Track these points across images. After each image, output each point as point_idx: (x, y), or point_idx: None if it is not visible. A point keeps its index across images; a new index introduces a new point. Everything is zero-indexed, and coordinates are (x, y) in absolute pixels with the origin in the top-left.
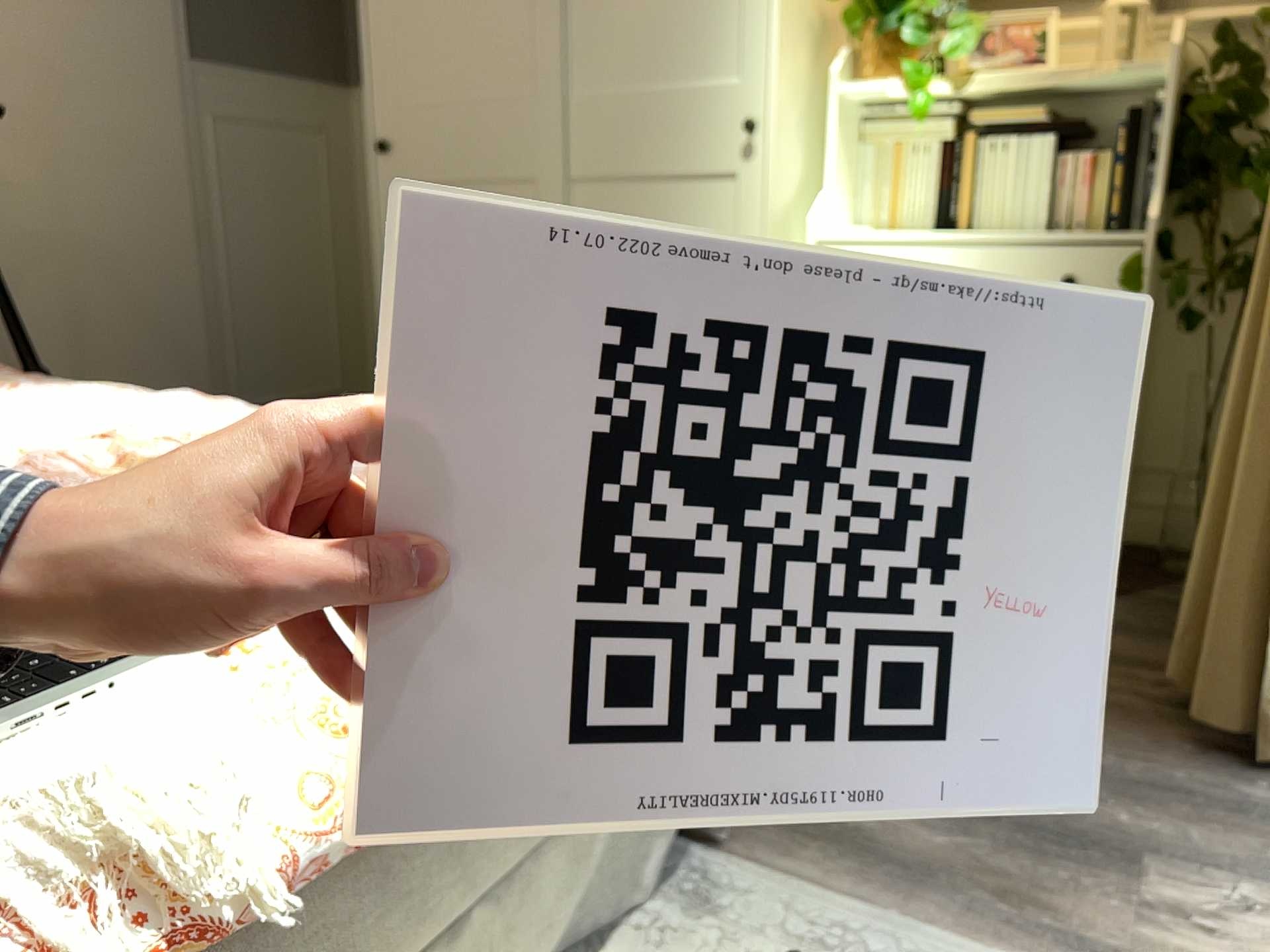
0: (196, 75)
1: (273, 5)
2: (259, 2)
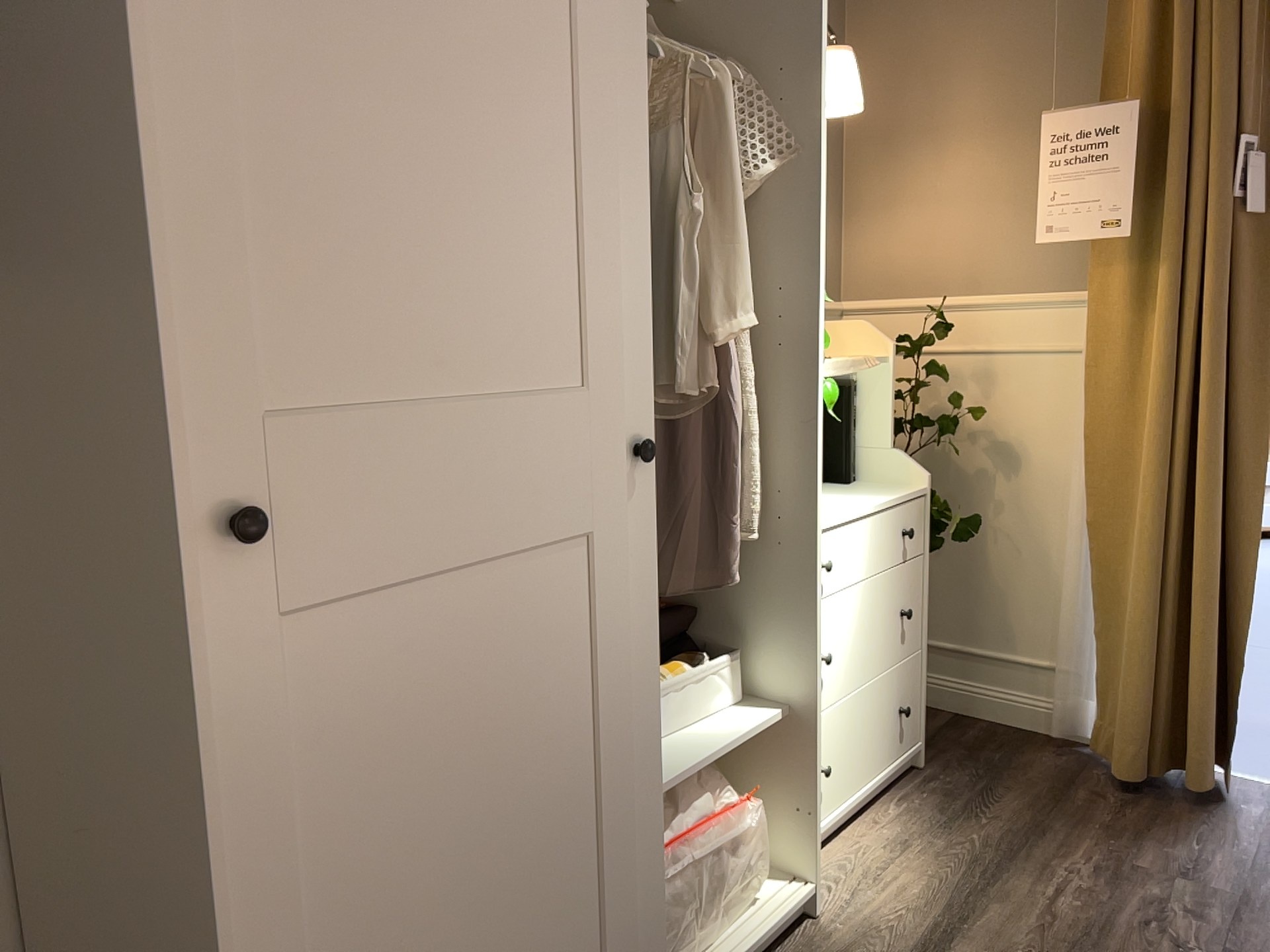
0: None
1: None
2: None
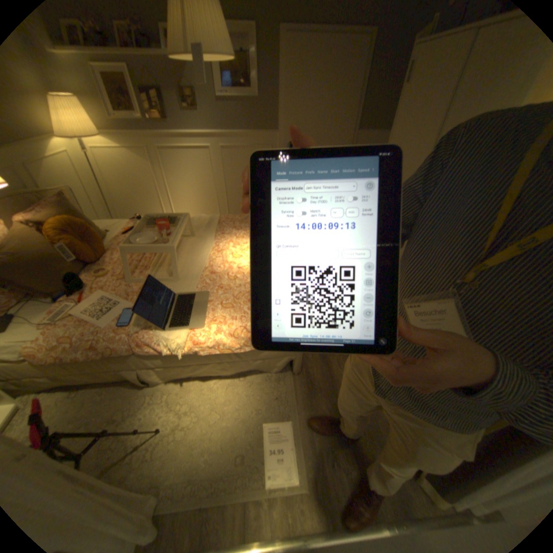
0: (358, 134)
1: (390, 108)
2: (385, 108)
